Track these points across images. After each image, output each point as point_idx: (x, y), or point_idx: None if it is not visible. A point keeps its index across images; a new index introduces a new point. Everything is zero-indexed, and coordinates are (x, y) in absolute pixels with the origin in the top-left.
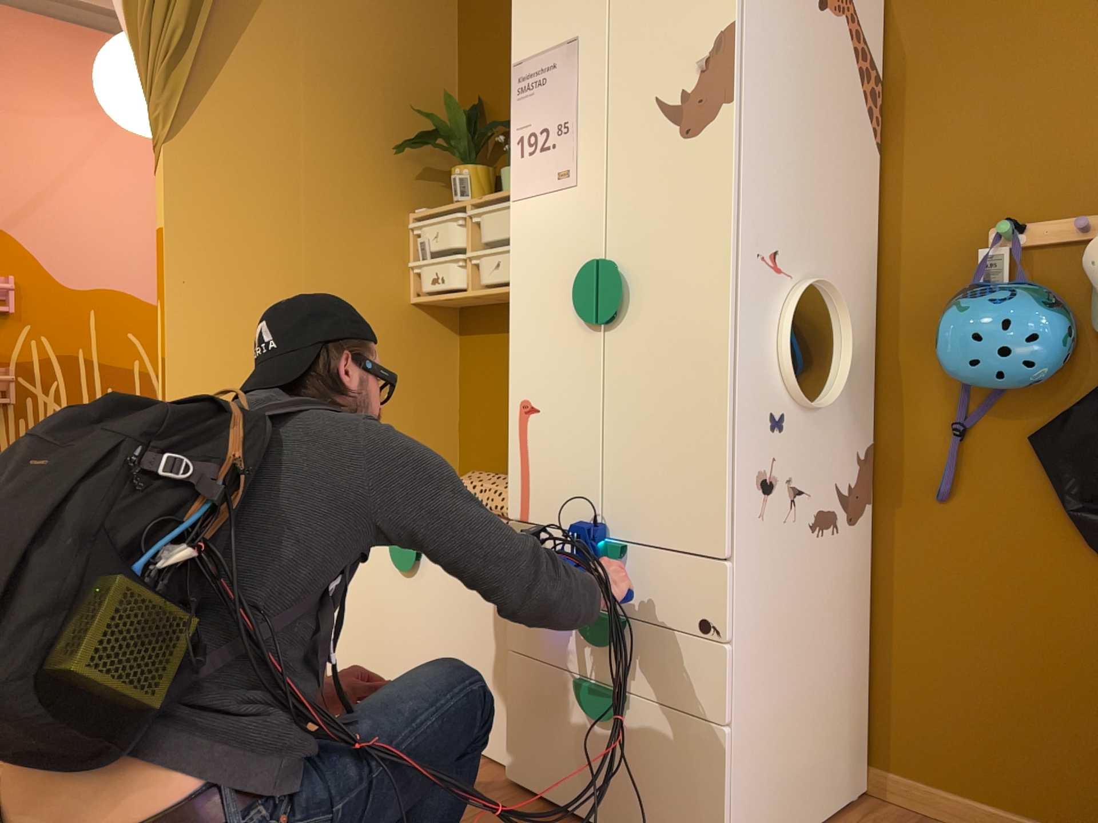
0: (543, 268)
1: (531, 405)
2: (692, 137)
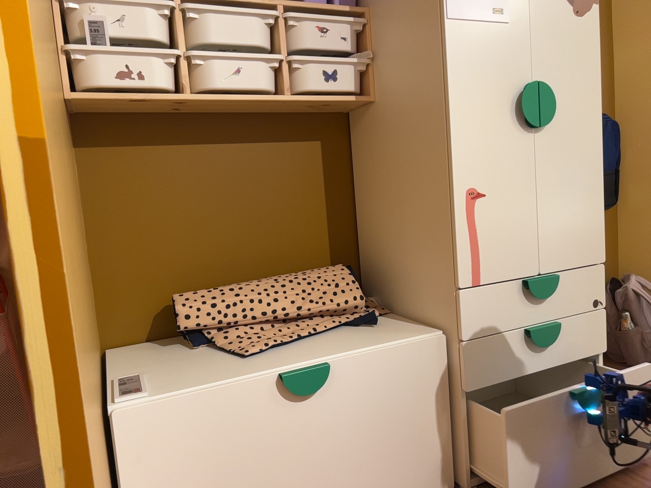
0: (483, 82)
1: (479, 192)
2: (579, 17)
